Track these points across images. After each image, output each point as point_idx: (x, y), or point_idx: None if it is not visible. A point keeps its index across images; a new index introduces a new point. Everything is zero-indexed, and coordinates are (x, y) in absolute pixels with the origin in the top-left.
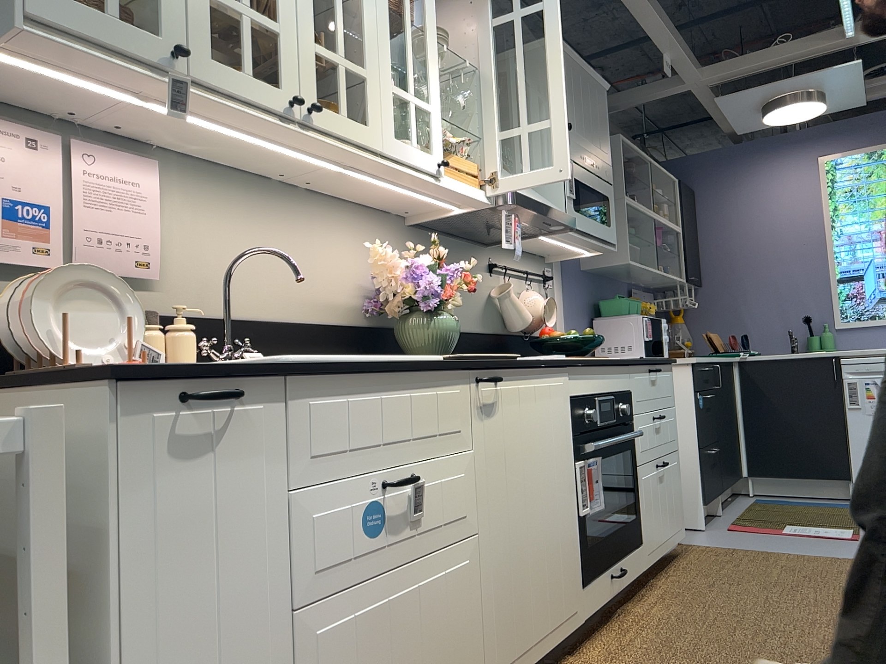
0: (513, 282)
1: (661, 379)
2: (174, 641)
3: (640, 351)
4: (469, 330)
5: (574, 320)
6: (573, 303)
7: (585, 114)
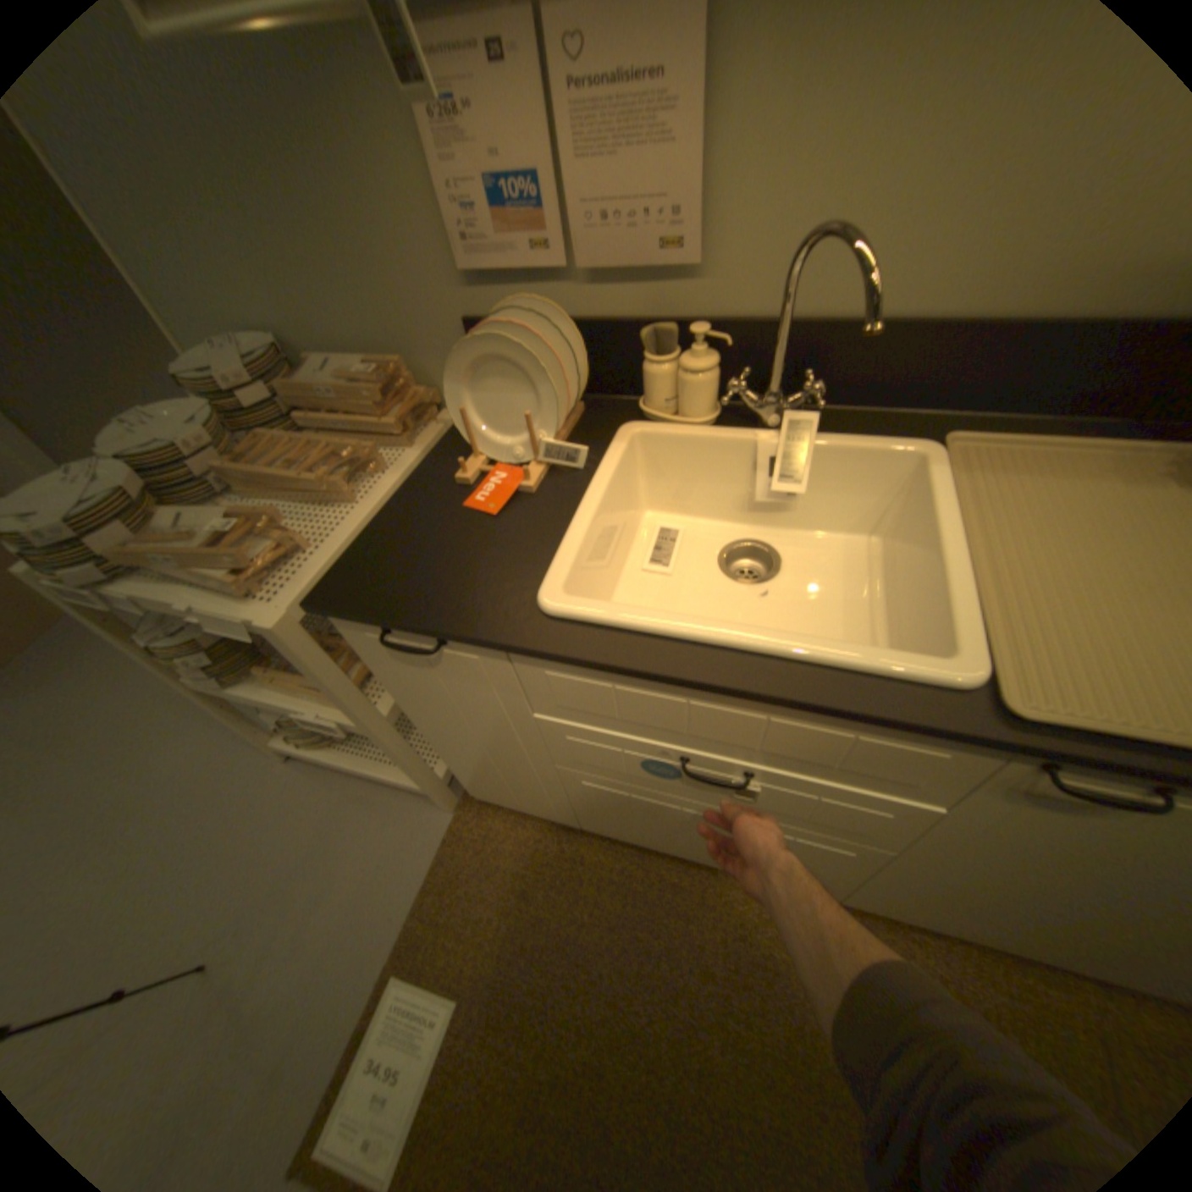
0: None
1: None
2: (453, 735)
3: None
4: None
5: None
6: None
7: None
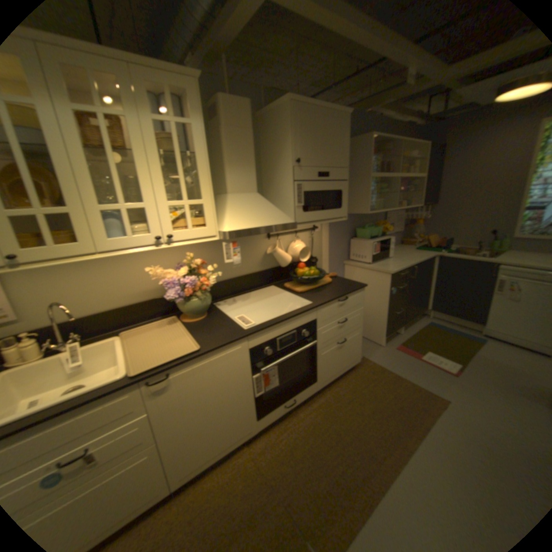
0: (286, 238)
1: (350, 300)
2: None
3: (370, 259)
4: (250, 273)
5: (335, 242)
6: (335, 234)
7: (322, 141)
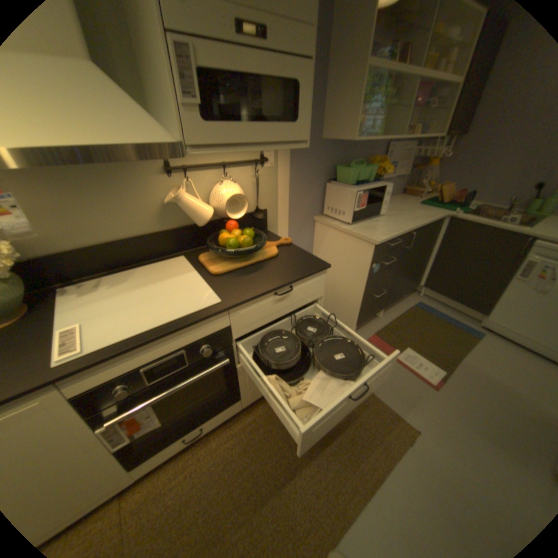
0: (205, 175)
1: (297, 290)
2: None
3: (350, 217)
4: (135, 234)
5: (301, 187)
6: (301, 172)
7: None
